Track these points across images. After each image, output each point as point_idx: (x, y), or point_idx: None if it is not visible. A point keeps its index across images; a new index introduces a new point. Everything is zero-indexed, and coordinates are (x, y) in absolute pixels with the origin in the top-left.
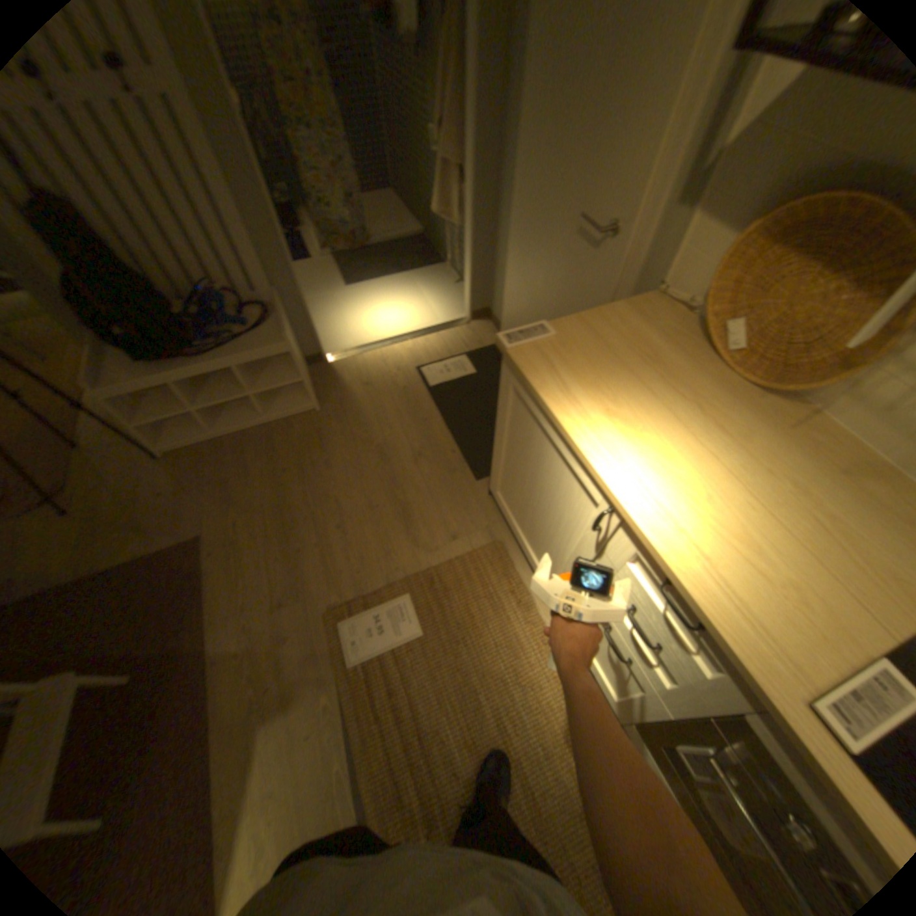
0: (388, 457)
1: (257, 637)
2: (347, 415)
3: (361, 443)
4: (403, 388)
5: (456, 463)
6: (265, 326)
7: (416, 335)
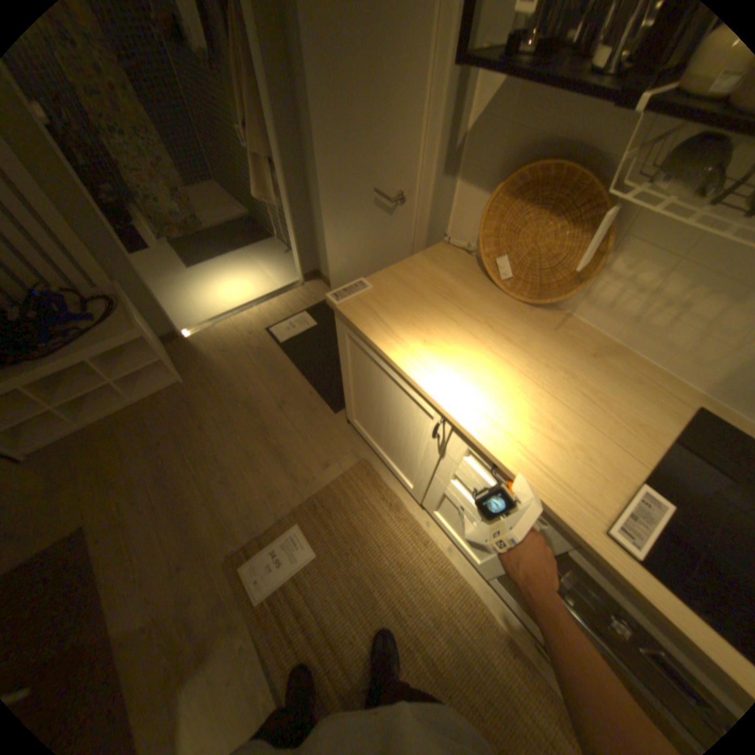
0: (256, 409)
1: (163, 602)
2: (212, 380)
3: (230, 402)
4: (258, 347)
5: (316, 402)
6: (115, 315)
7: (261, 300)
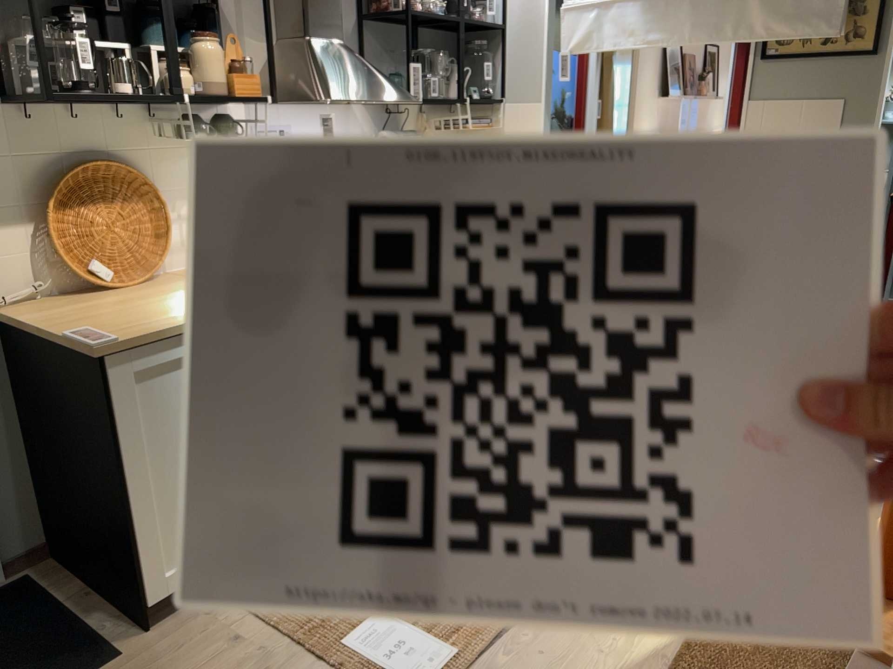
0: None
1: None
2: None
3: None
4: None
5: None
6: None
7: None
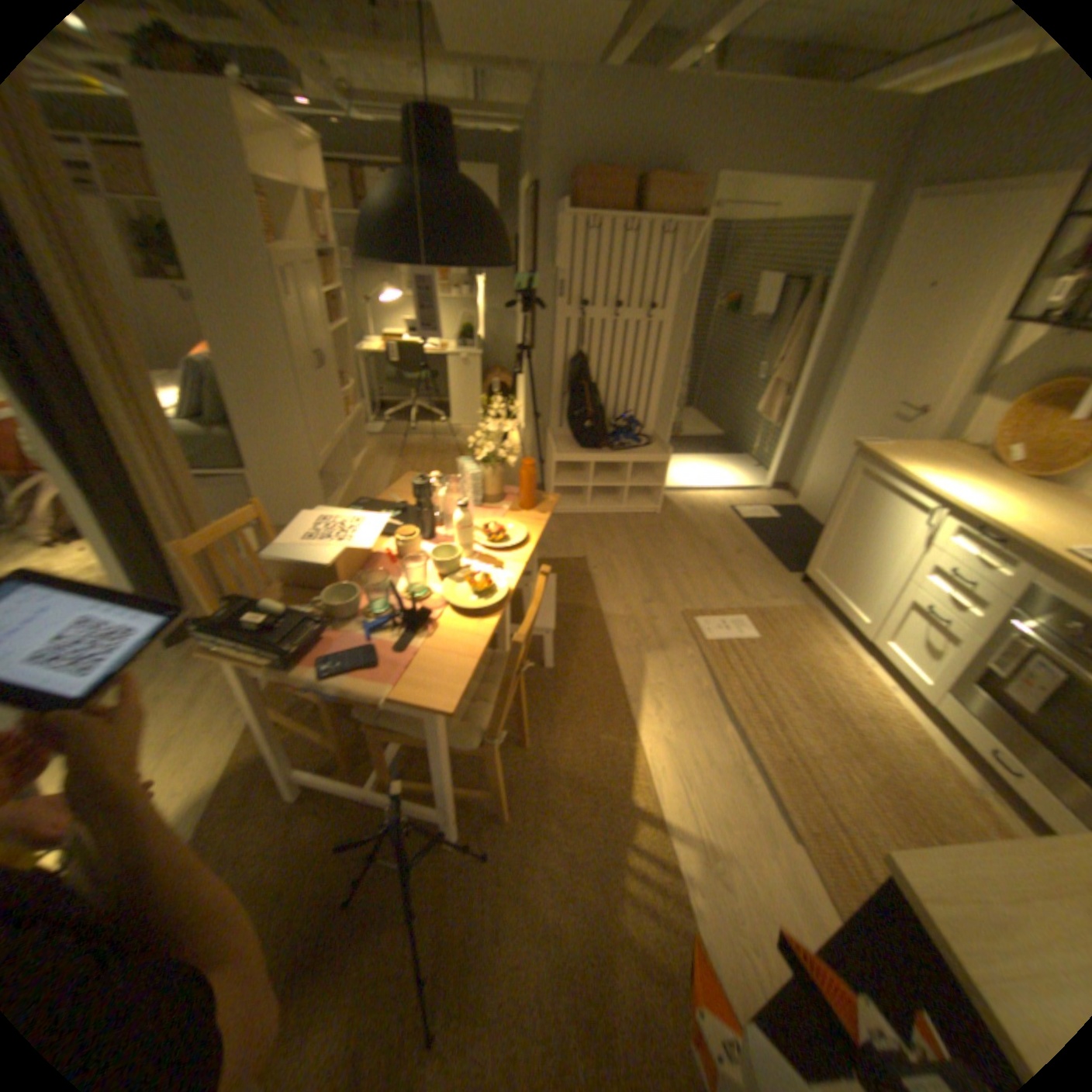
0: (717, 547)
1: (637, 611)
2: (681, 520)
3: (695, 536)
4: (722, 514)
5: (772, 561)
6: (653, 446)
7: (727, 489)
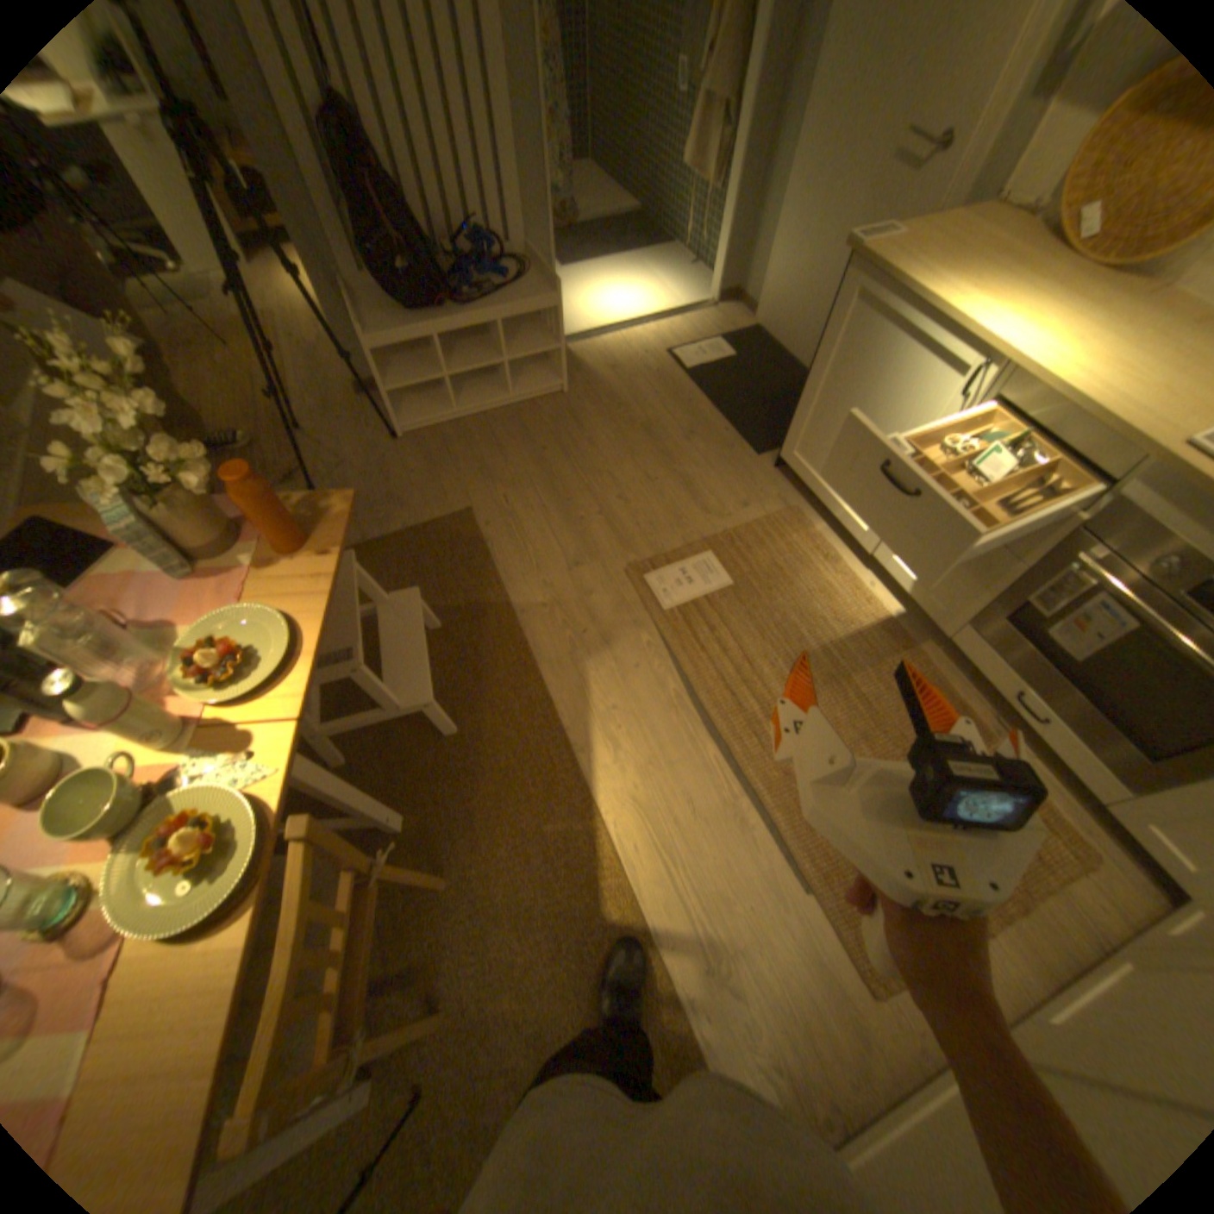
0: (658, 435)
1: (563, 588)
2: (602, 396)
3: (624, 422)
4: (657, 370)
5: (734, 440)
6: (531, 278)
7: (659, 318)
